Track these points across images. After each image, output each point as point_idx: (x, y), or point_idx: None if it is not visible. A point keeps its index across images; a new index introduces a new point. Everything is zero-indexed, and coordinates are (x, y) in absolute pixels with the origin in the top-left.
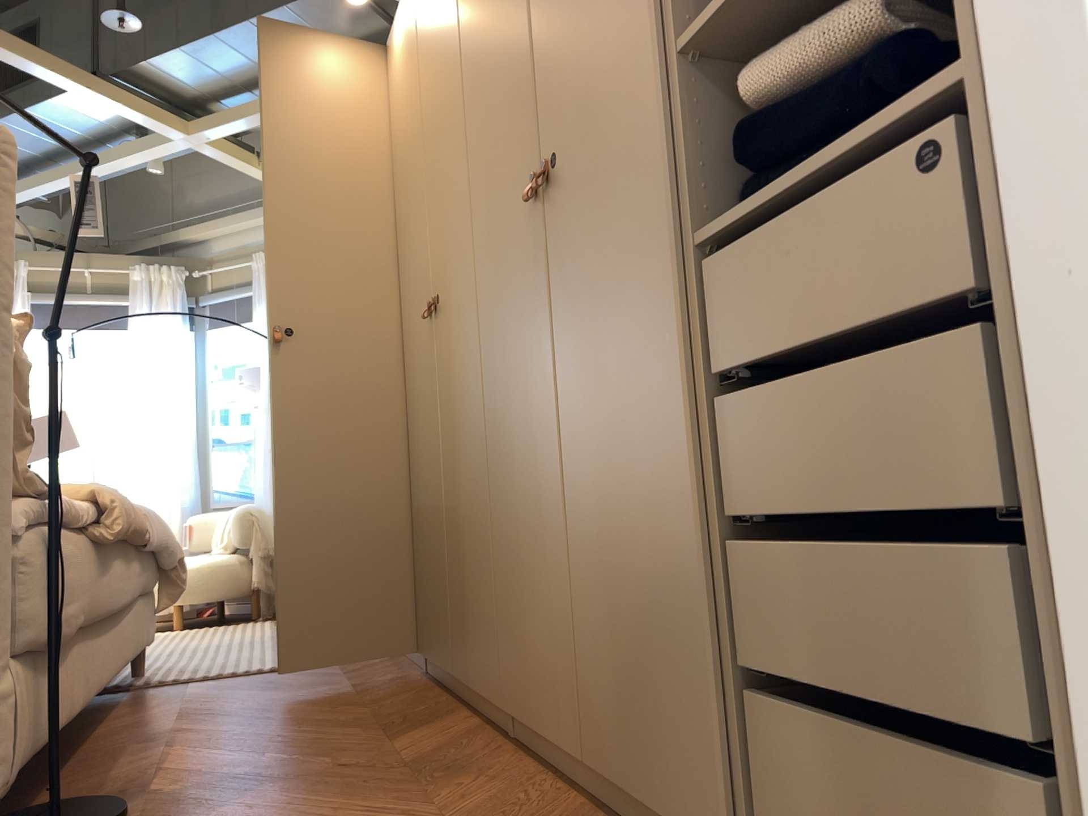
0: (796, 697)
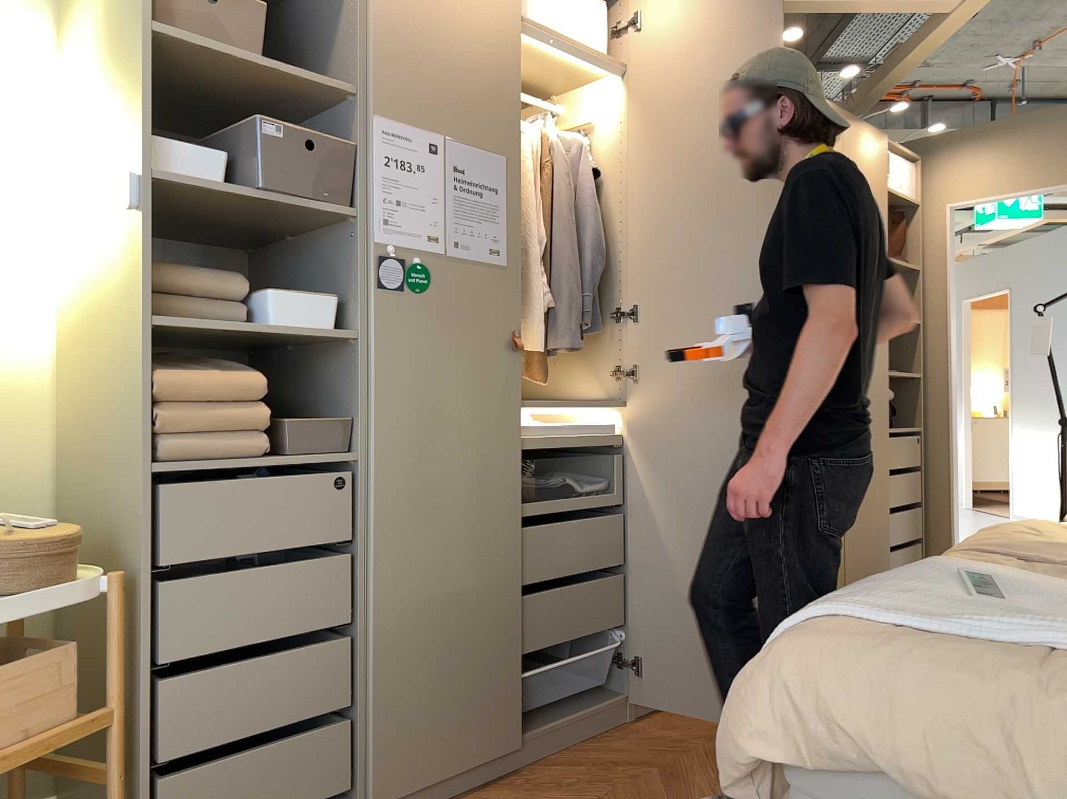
0: (900, 550)
